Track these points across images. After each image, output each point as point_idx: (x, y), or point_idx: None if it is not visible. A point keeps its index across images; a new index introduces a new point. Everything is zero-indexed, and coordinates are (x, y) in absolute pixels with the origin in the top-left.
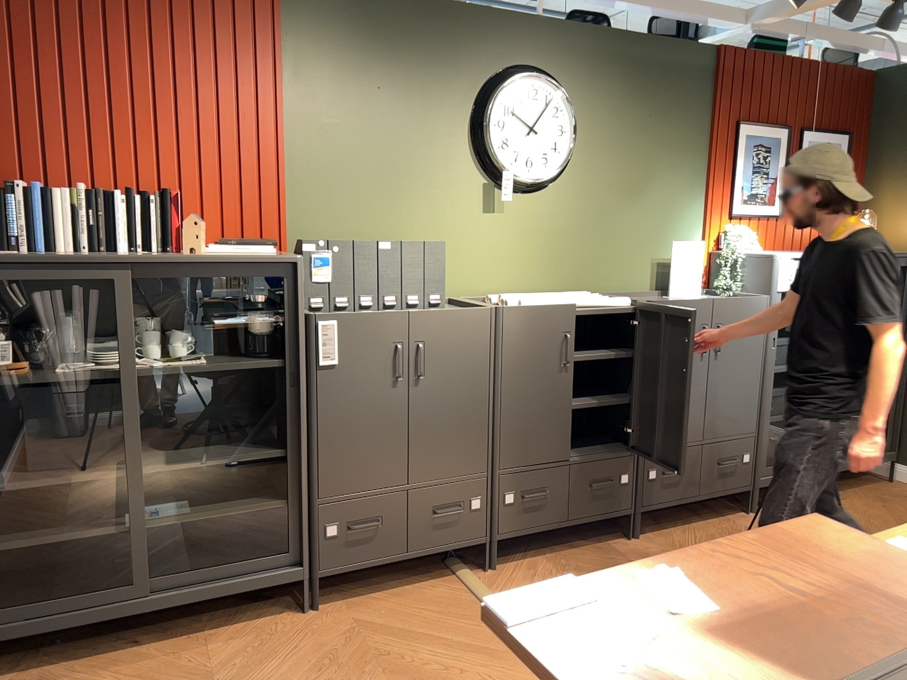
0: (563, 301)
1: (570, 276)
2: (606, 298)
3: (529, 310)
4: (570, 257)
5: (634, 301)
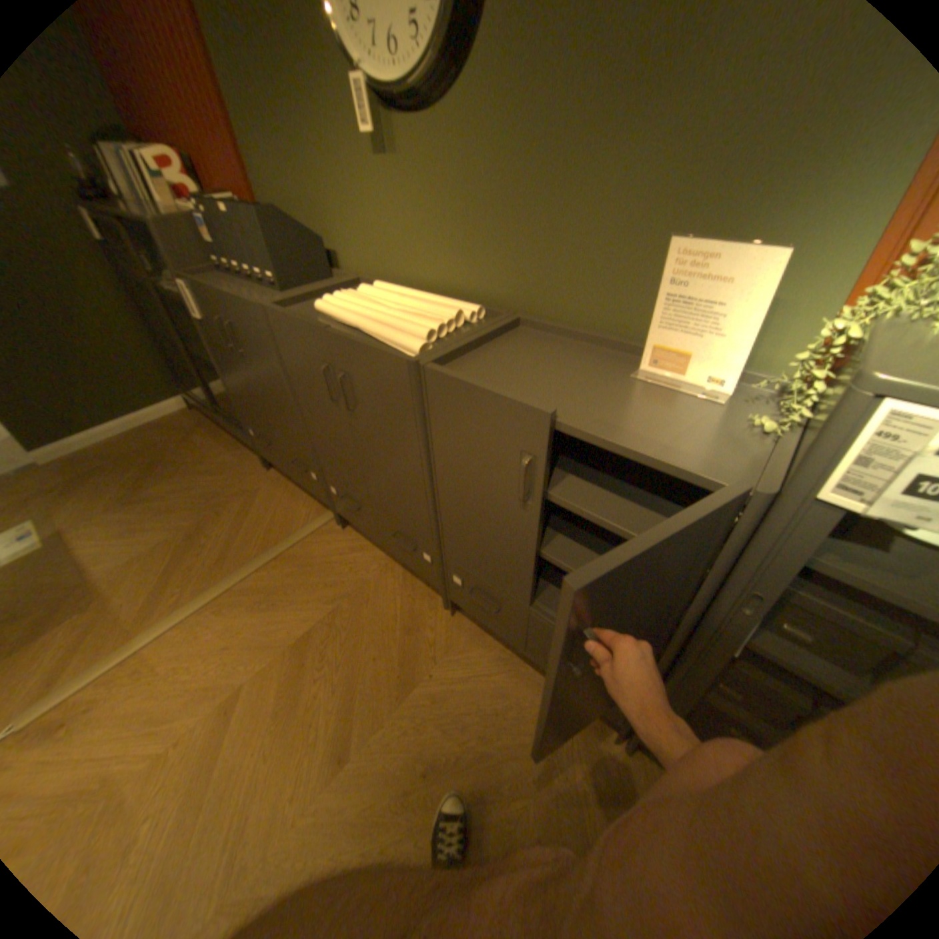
0: (347, 319)
1: (491, 277)
2: (392, 333)
3: (285, 319)
4: (492, 243)
5: (405, 354)
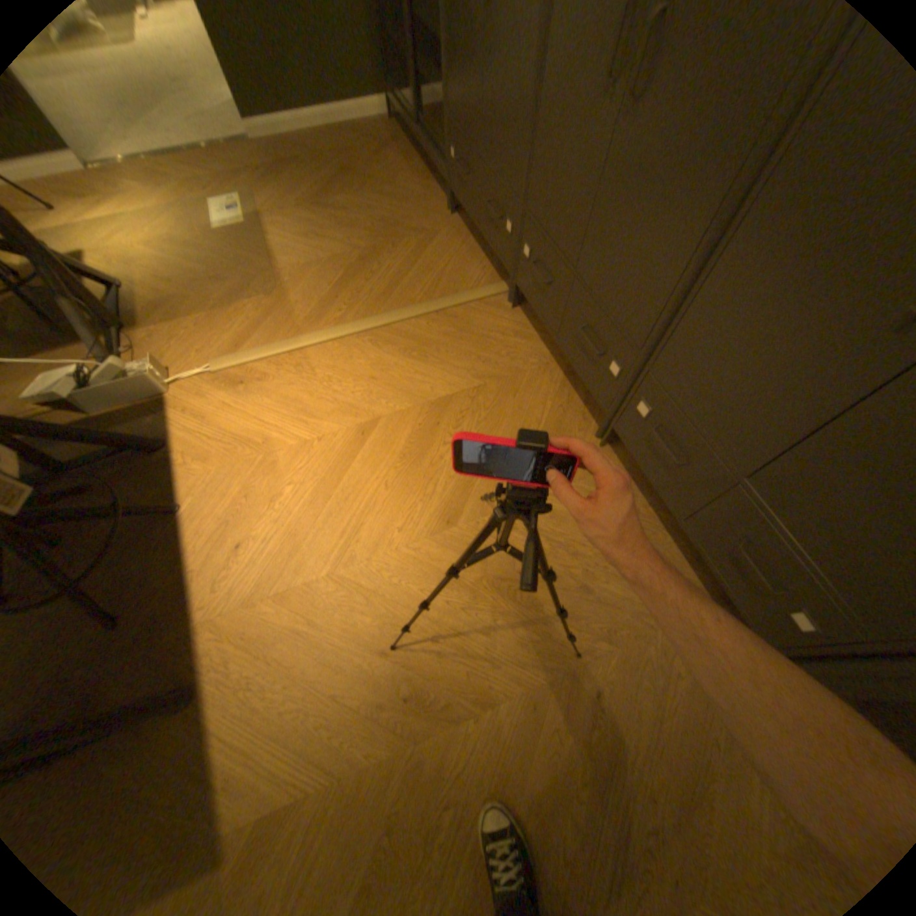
0: None
1: None
2: None
3: None
4: None
5: None
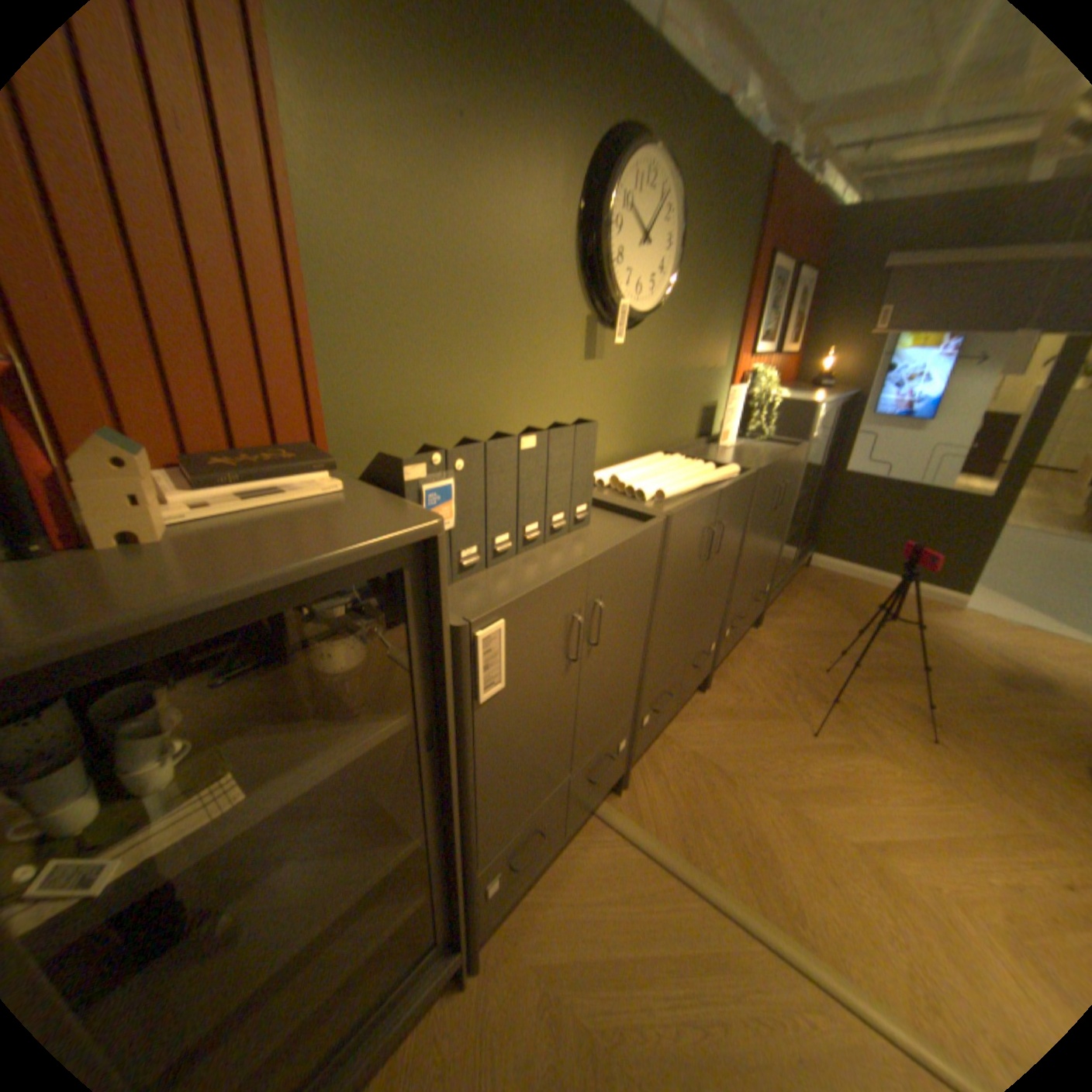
0: (696, 483)
1: (646, 434)
2: (724, 470)
3: (691, 510)
4: (650, 411)
5: (747, 471)
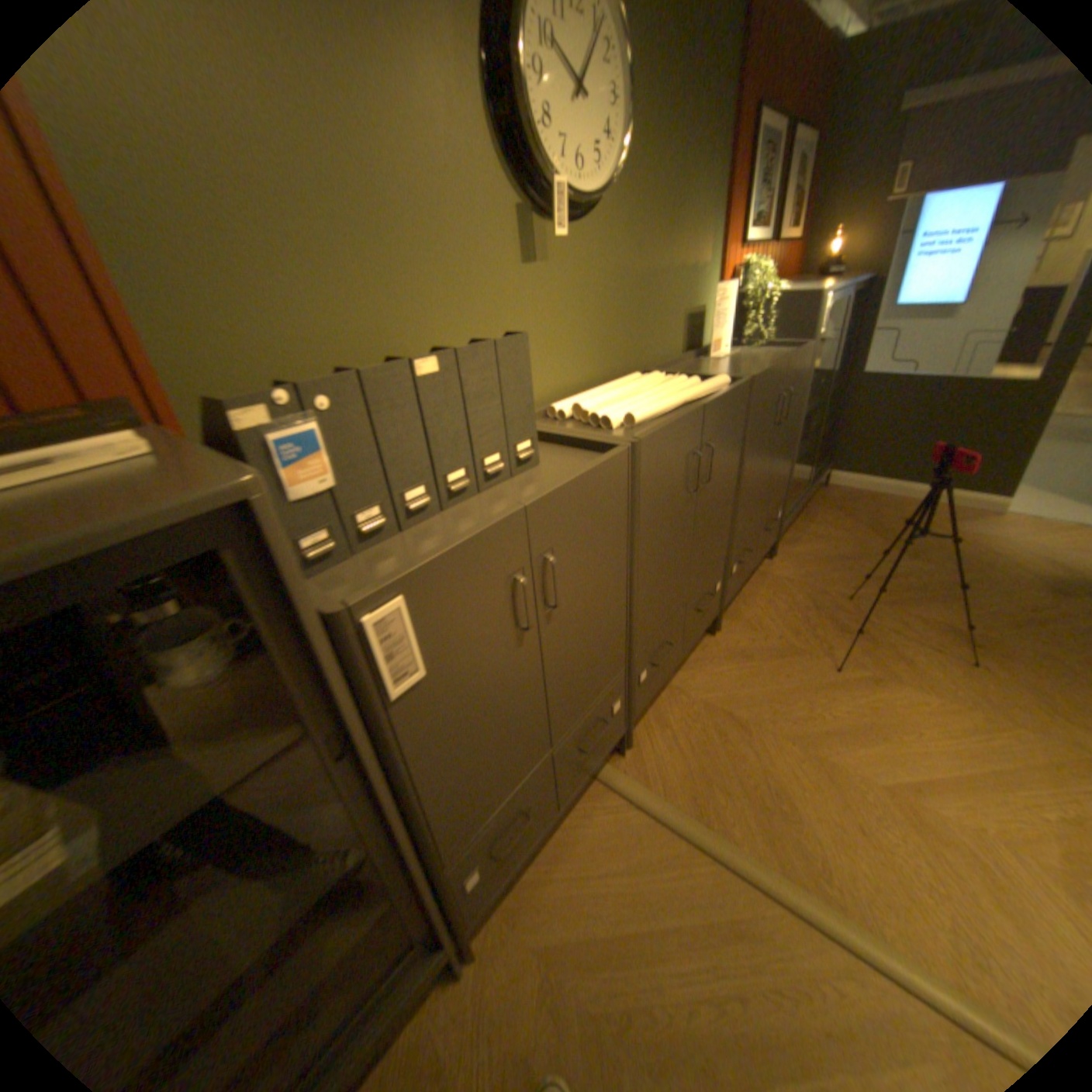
0: (674, 402)
1: (619, 352)
2: (709, 383)
3: (665, 433)
4: (619, 324)
5: (738, 381)
